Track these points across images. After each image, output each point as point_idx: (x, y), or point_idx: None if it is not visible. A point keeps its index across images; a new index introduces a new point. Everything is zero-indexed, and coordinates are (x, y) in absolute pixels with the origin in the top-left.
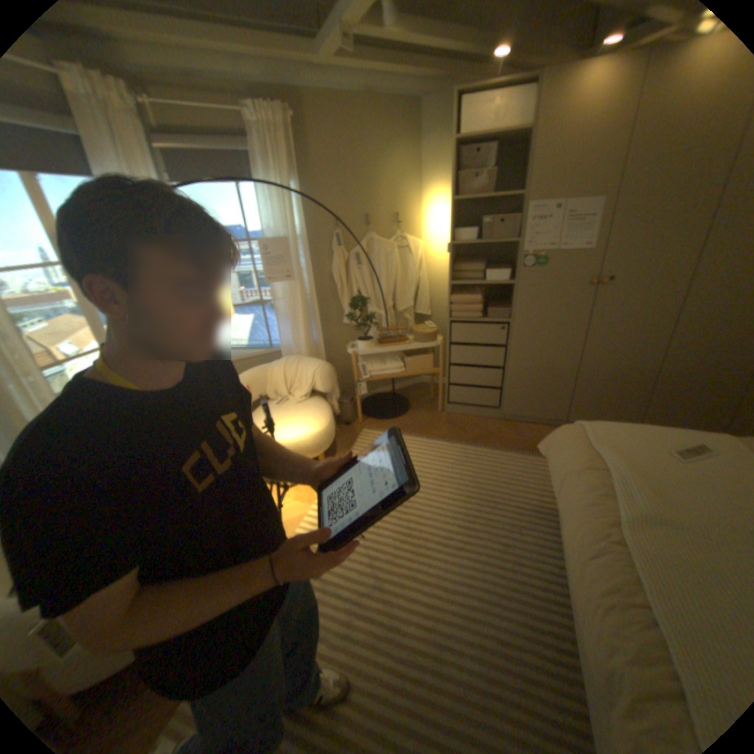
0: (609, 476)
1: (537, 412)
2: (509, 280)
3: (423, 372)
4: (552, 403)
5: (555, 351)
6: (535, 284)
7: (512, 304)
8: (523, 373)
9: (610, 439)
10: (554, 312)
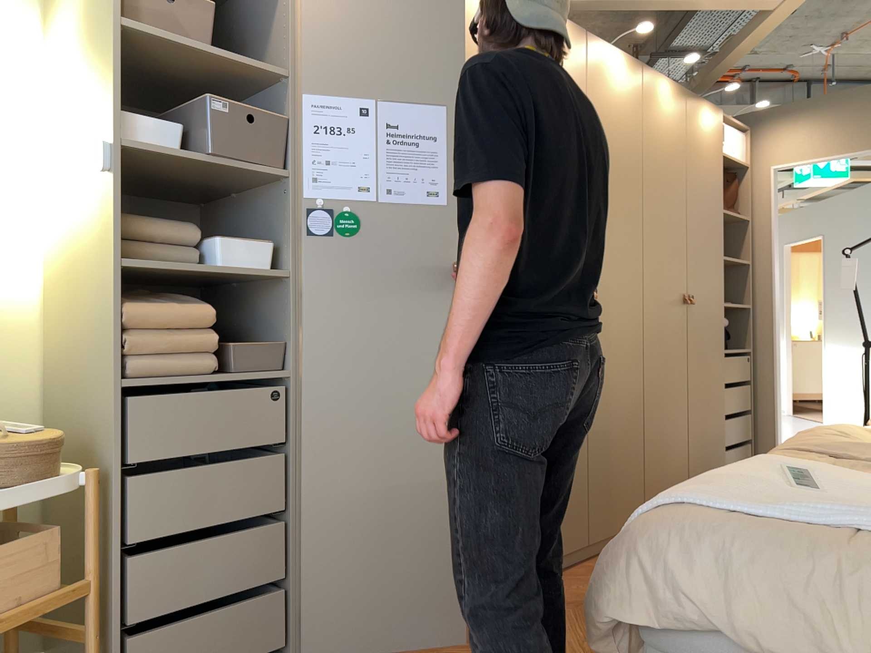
0: (870, 541)
1: (364, 617)
2: (263, 270)
3: (14, 616)
4: (389, 577)
5: (376, 439)
6: (325, 279)
7: (281, 330)
8: (325, 514)
9: (762, 489)
10: (364, 345)
